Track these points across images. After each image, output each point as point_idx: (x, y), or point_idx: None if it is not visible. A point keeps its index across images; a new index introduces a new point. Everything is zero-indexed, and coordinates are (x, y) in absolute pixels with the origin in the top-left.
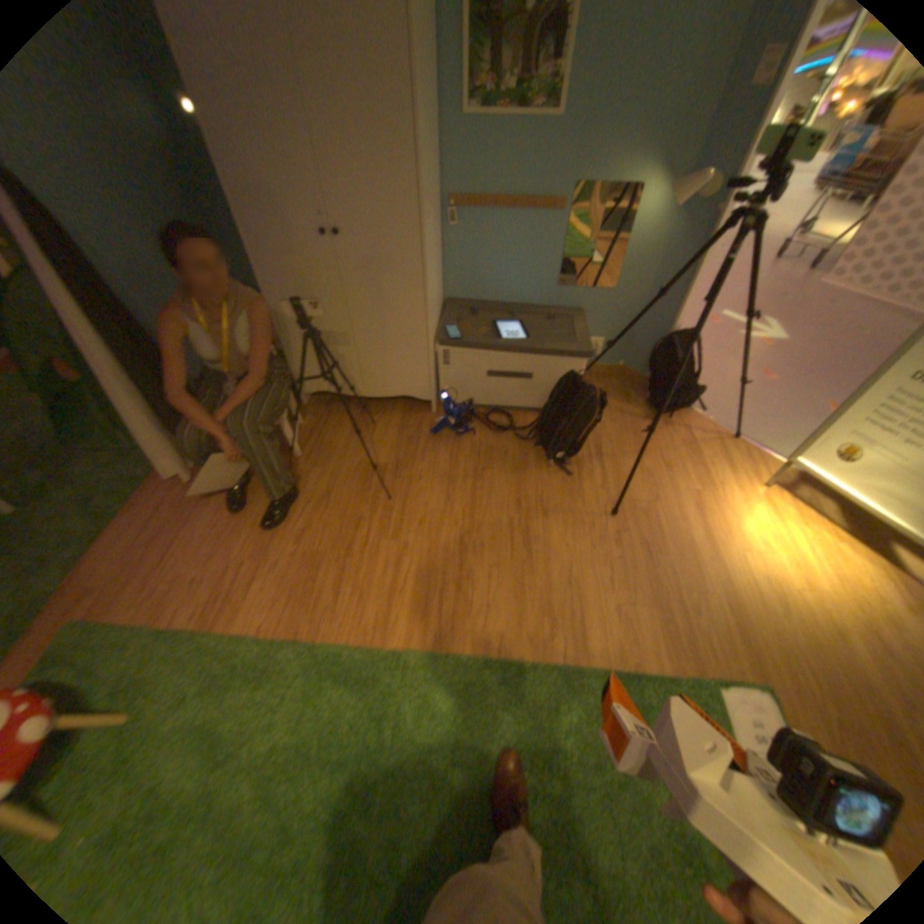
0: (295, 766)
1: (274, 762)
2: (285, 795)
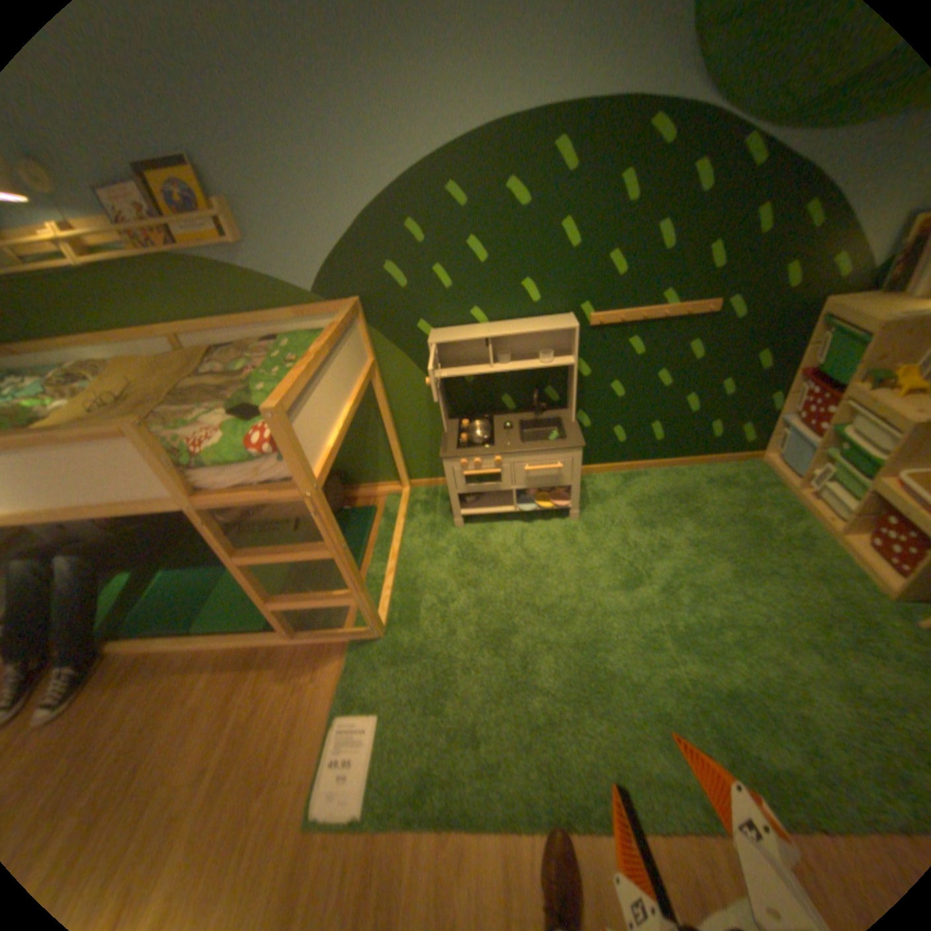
0: (772, 691)
1: (794, 692)
2: (761, 670)
